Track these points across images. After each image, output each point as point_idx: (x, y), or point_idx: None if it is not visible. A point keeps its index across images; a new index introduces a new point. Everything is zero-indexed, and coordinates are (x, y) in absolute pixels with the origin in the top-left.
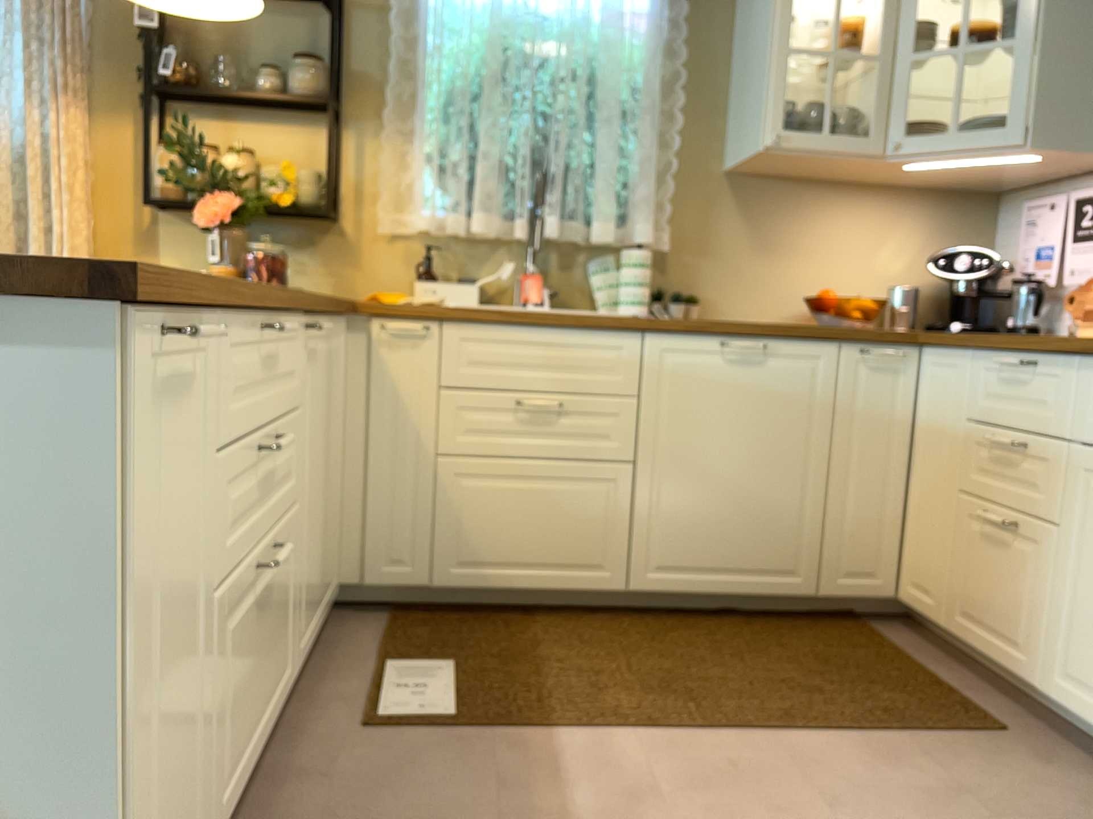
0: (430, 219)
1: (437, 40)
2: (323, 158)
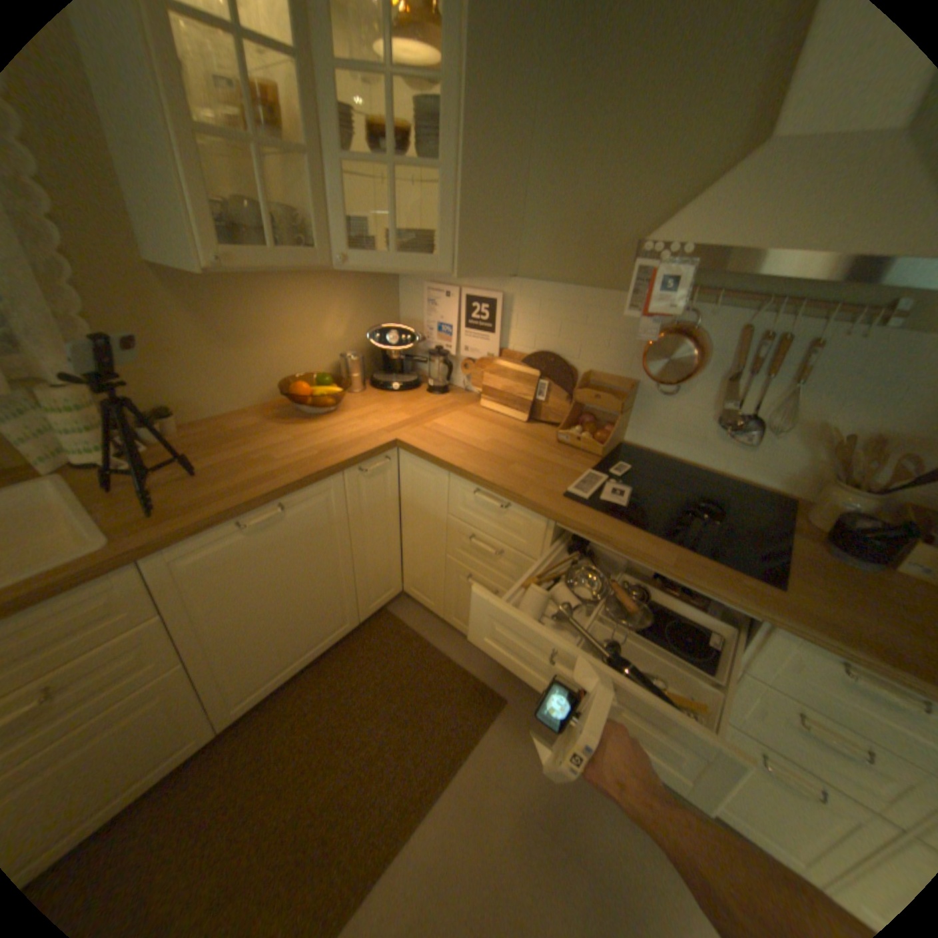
0: None
1: None
2: None
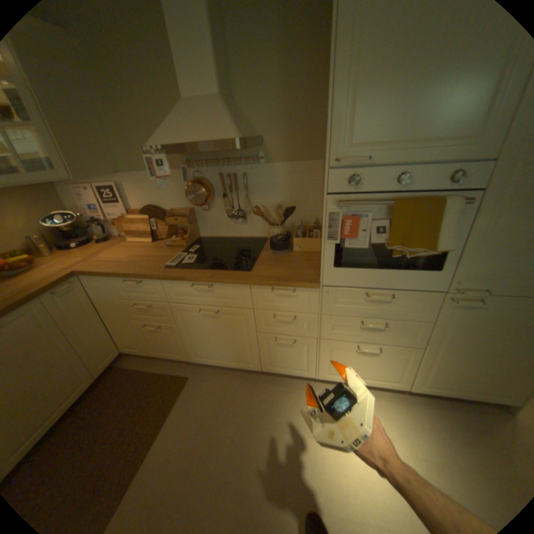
0: None
1: None
2: None
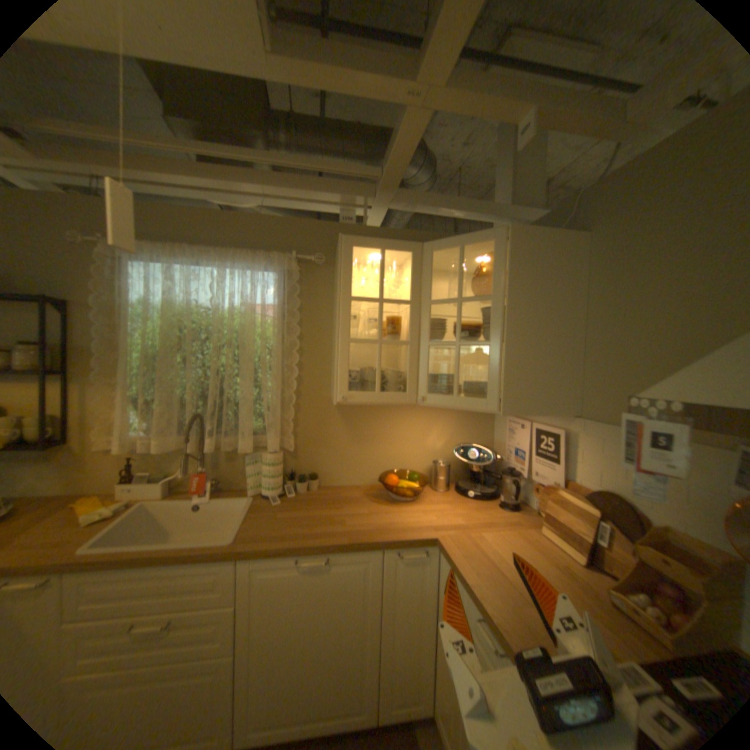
0: (125, 444)
1: (127, 327)
2: (54, 402)
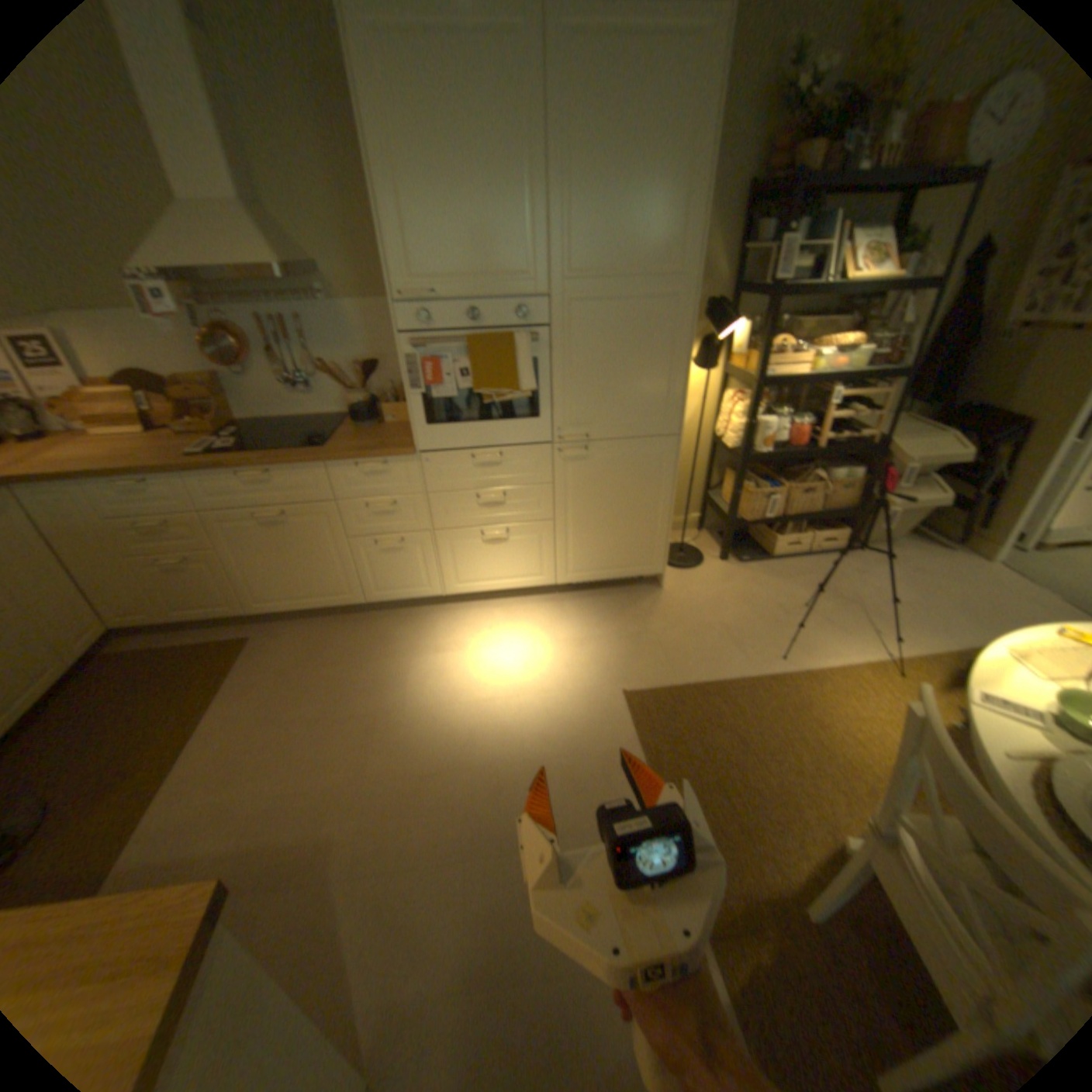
0: None
1: None
2: None
